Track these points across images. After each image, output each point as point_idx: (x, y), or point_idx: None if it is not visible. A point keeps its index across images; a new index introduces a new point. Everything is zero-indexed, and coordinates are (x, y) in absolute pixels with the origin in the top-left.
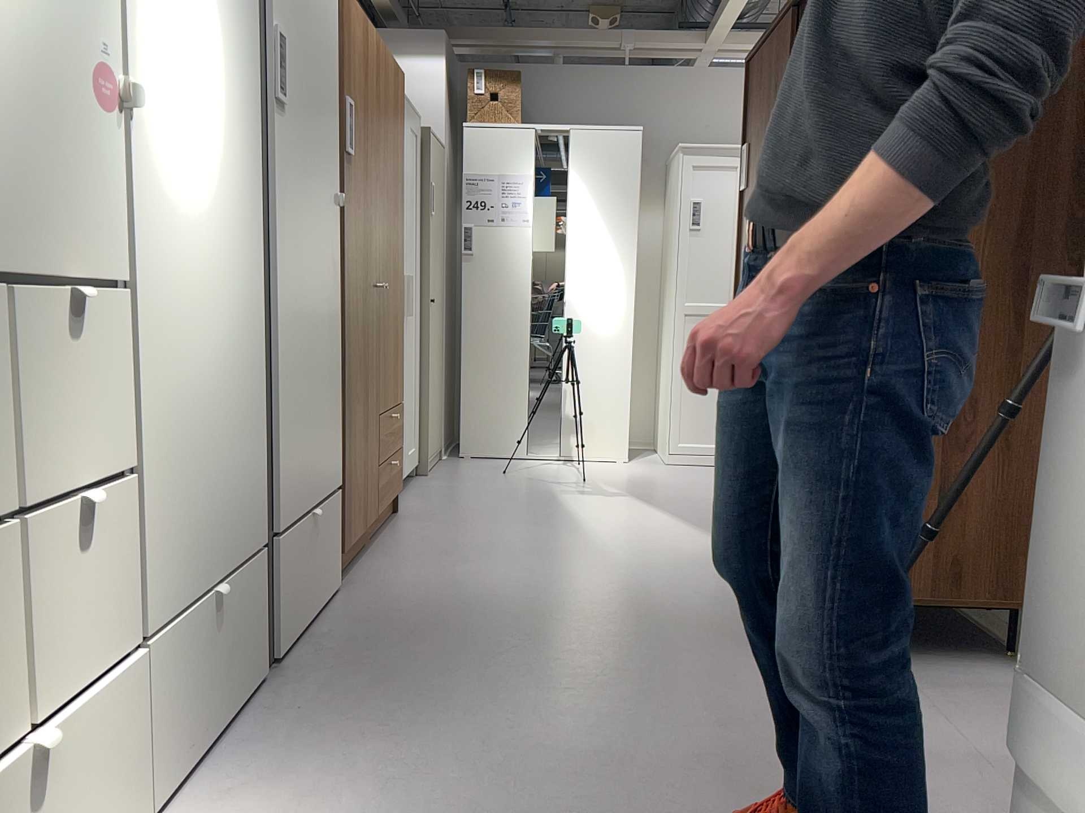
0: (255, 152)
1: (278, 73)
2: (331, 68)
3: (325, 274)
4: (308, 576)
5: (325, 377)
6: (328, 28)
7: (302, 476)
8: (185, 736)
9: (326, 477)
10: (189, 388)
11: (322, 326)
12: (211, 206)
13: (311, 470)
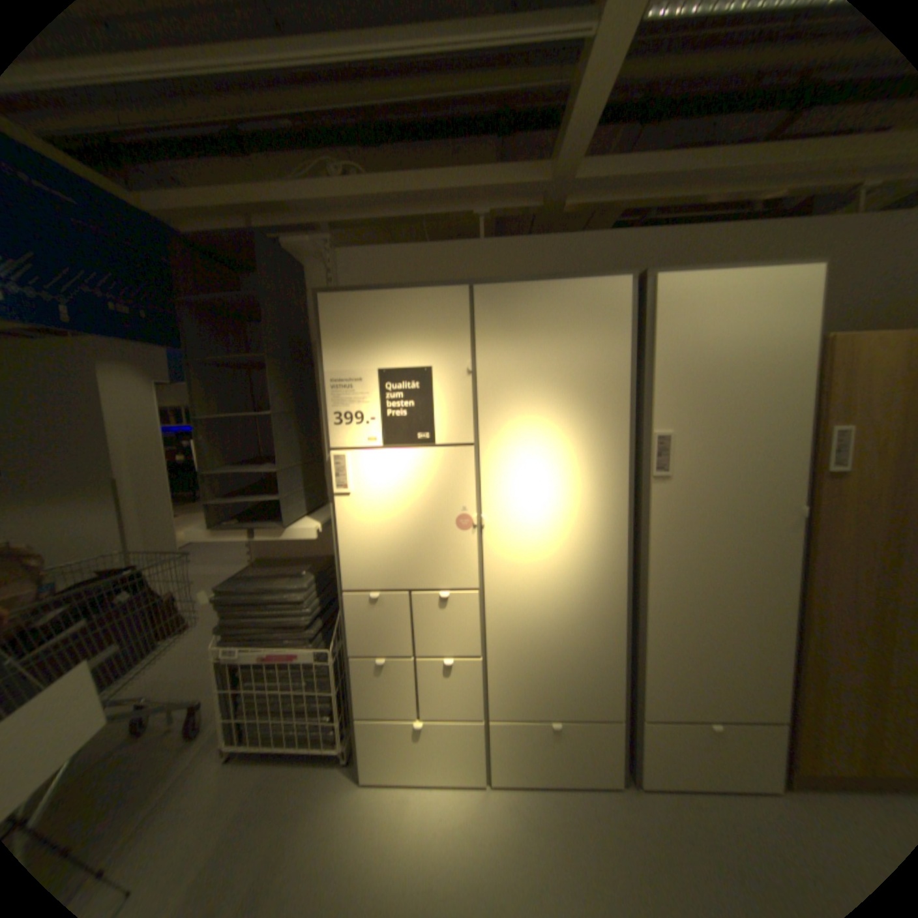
0: (629, 511)
1: (659, 461)
2: (795, 416)
3: (760, 572)
4: (705, 764)
5: (756, 643)
6: (786, 389)
7: (695, 700)
8: (522, 773)
9: (752, 711)
10: (535, 632)
11: (751, 608)
12: (563, 550)
13: (716, 699)
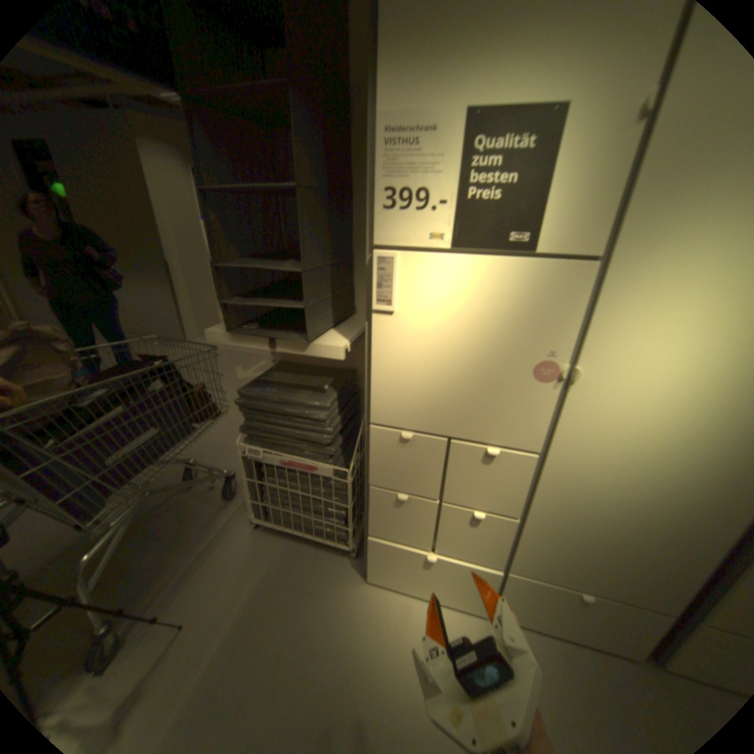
0: None
1: None
2: None
3: None
4: None
5: None
6: None
7: None
8: (533, 619)
9: None
10: (600, 512)
11: None
12: (690, 432)
13: None
